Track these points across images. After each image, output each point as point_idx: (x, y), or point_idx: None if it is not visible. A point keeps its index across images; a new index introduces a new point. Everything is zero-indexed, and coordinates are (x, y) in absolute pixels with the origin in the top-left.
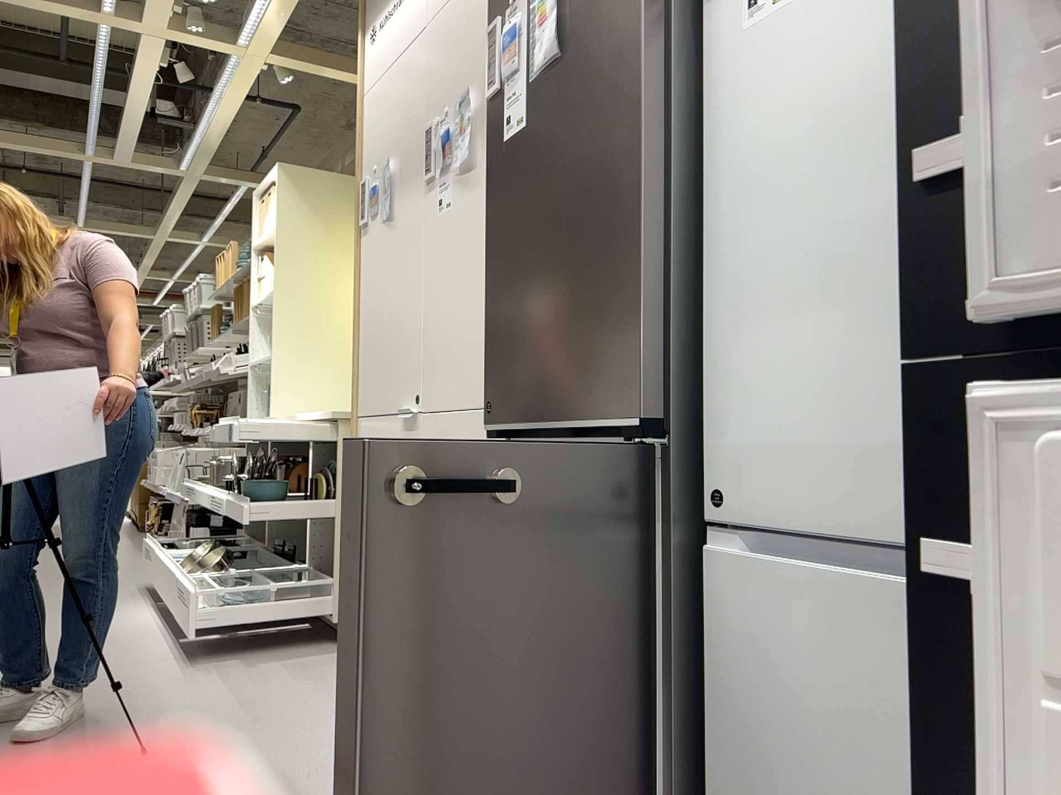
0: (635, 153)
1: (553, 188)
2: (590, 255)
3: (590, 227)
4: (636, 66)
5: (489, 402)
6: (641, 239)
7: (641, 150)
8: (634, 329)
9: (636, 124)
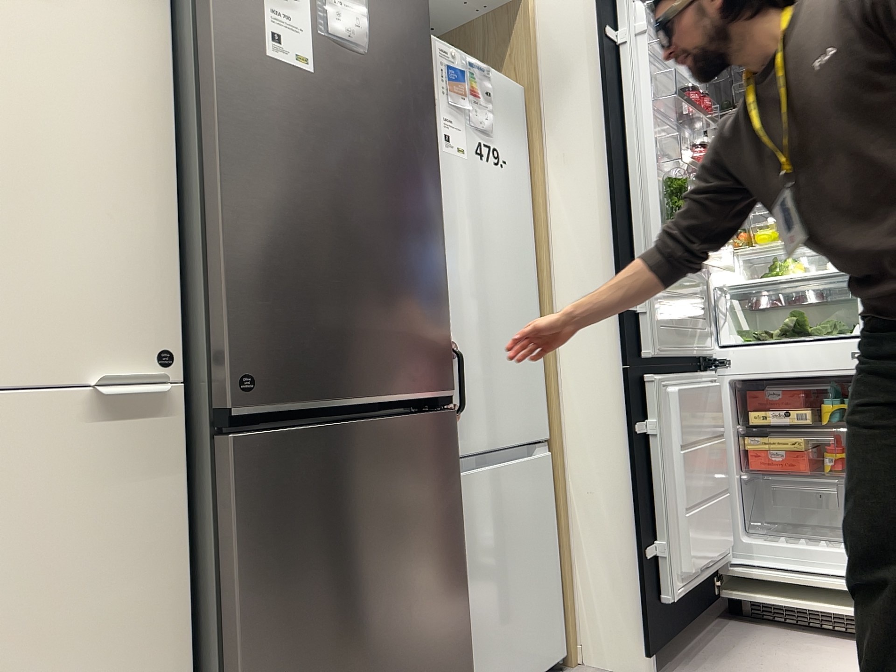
0: (436, 194)
1: (358, 169)
2: (404, 252)
3: (403, 229)
4: (432, 131)
5: (241, 374)
6: (443, 259)
7: (439, 196)
8: (443, 323)
9: (434, 173)
